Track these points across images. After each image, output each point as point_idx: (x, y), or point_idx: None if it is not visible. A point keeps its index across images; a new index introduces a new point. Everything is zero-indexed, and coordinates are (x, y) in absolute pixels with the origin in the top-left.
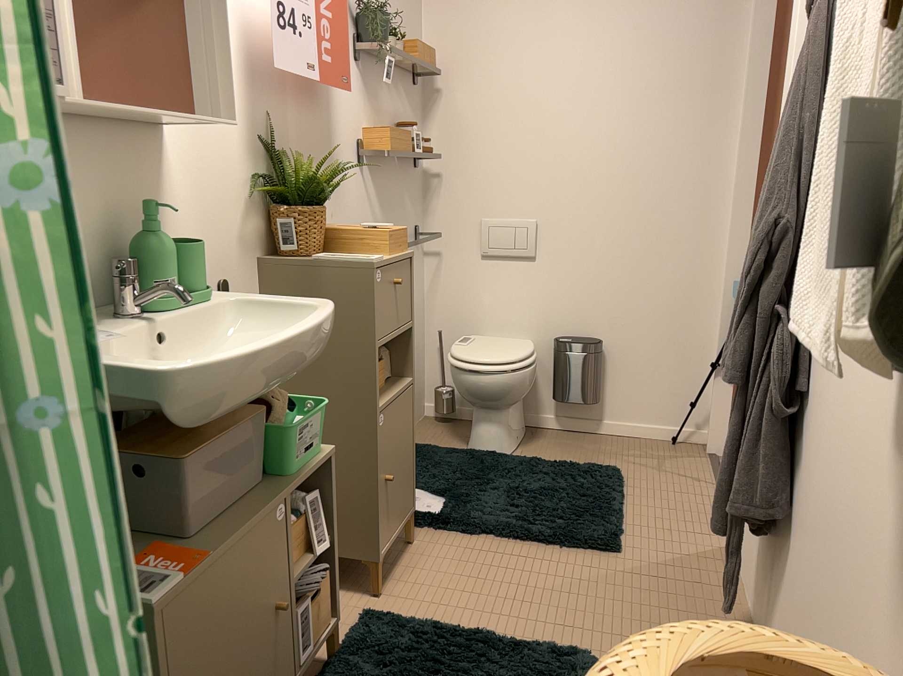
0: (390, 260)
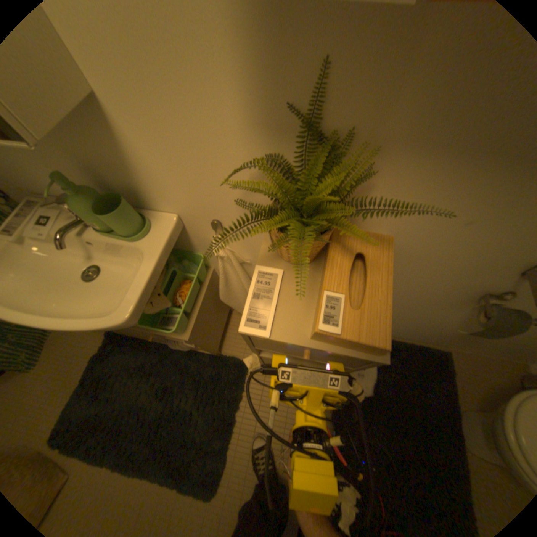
0: (289, 343)
